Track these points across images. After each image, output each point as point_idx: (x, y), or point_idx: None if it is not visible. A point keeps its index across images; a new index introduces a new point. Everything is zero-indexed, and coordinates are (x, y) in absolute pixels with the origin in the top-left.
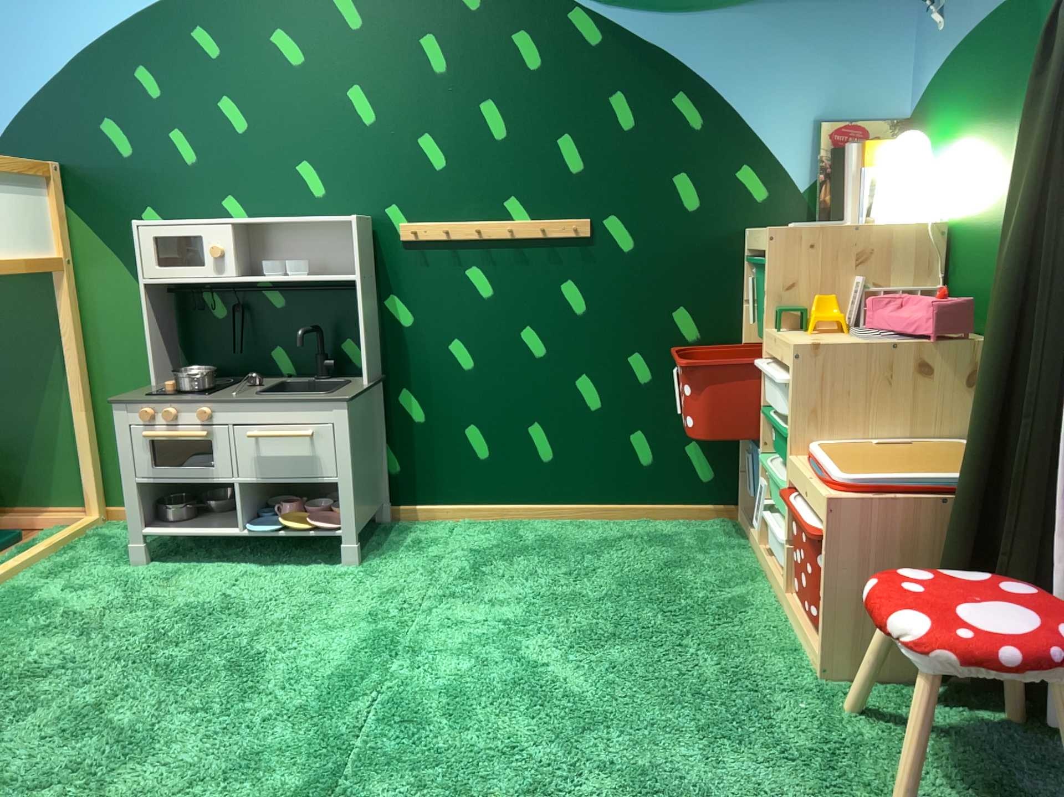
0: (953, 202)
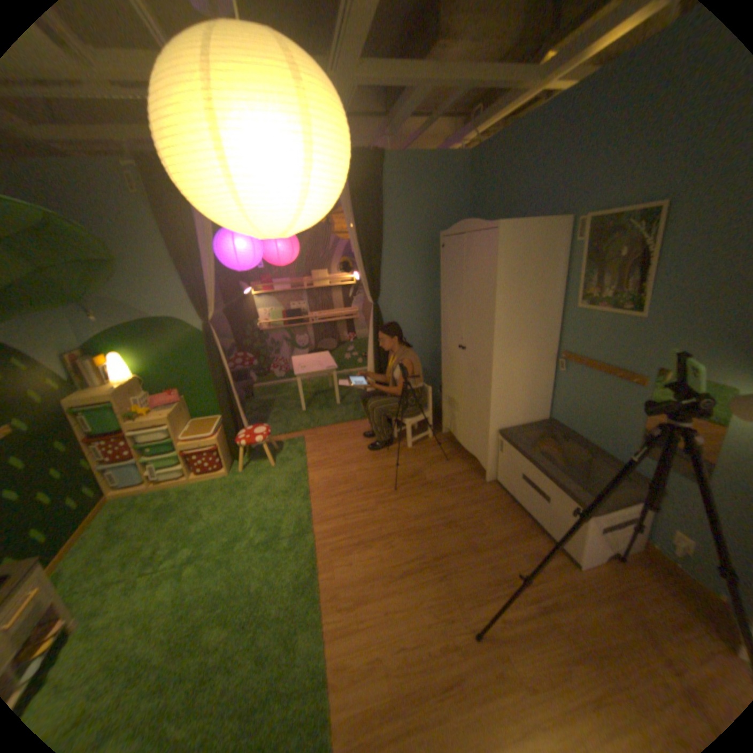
0: (134, 369)
